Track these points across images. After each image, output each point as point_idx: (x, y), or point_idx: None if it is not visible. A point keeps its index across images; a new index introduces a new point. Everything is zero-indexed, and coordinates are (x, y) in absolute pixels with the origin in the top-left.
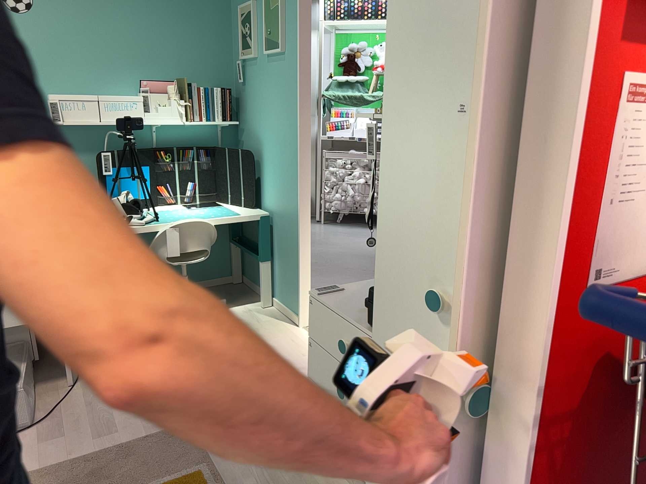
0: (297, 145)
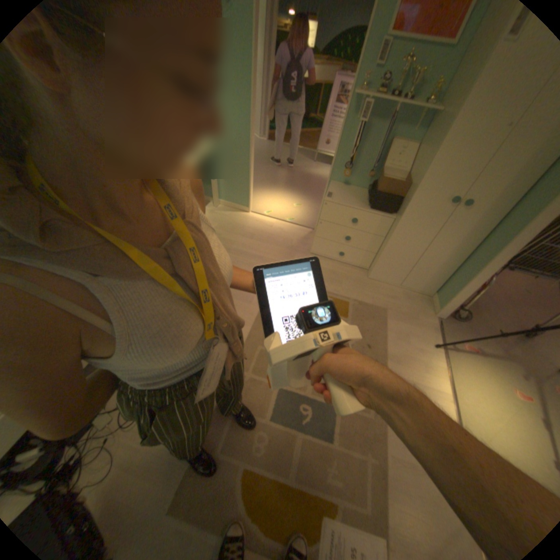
0: (248, 95)
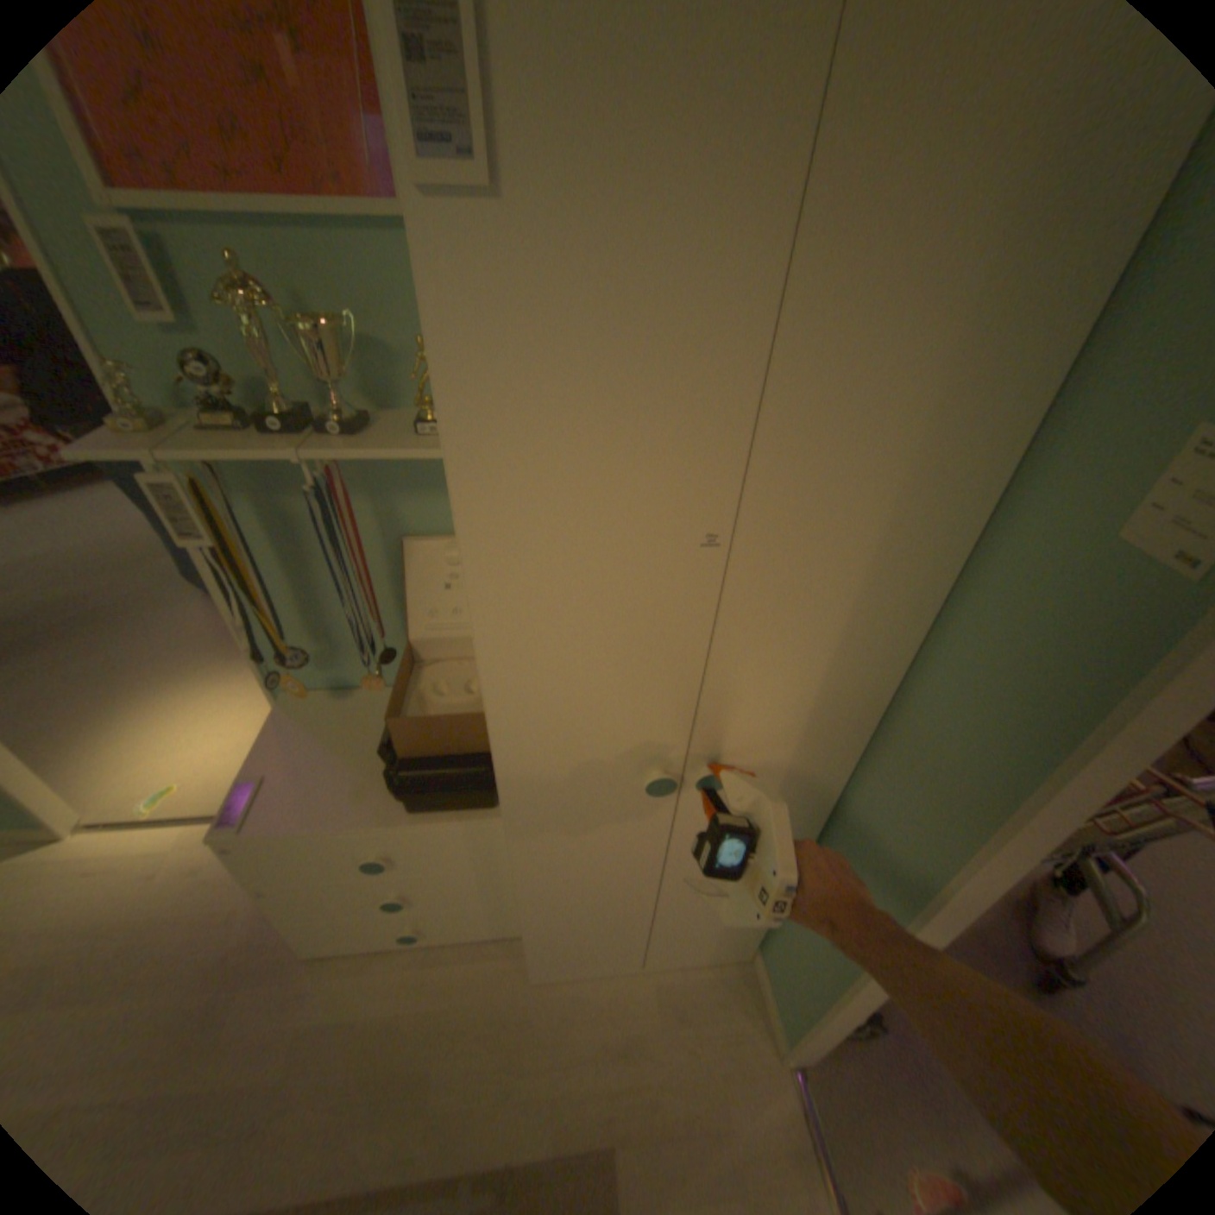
0: None
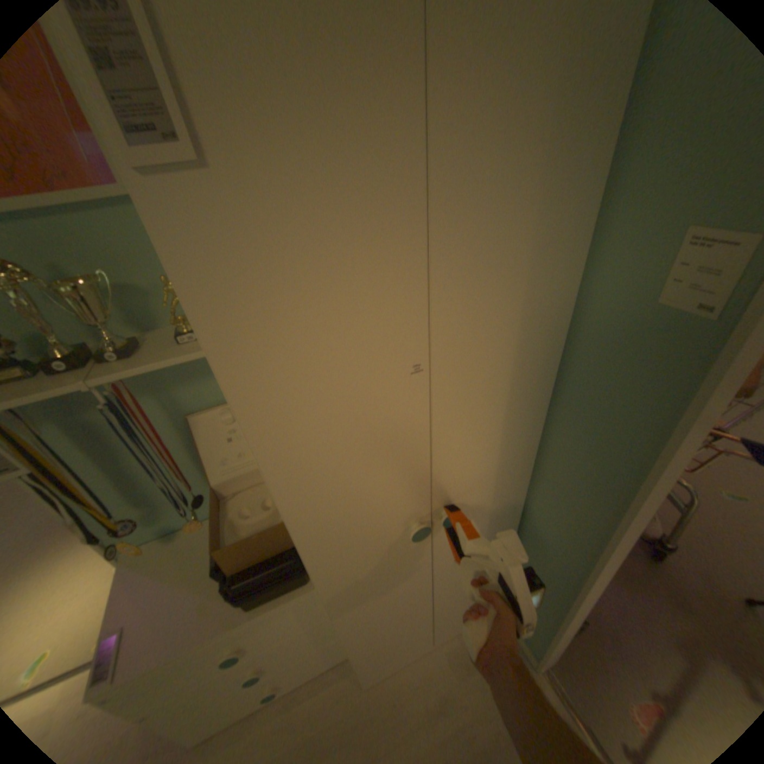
0: None
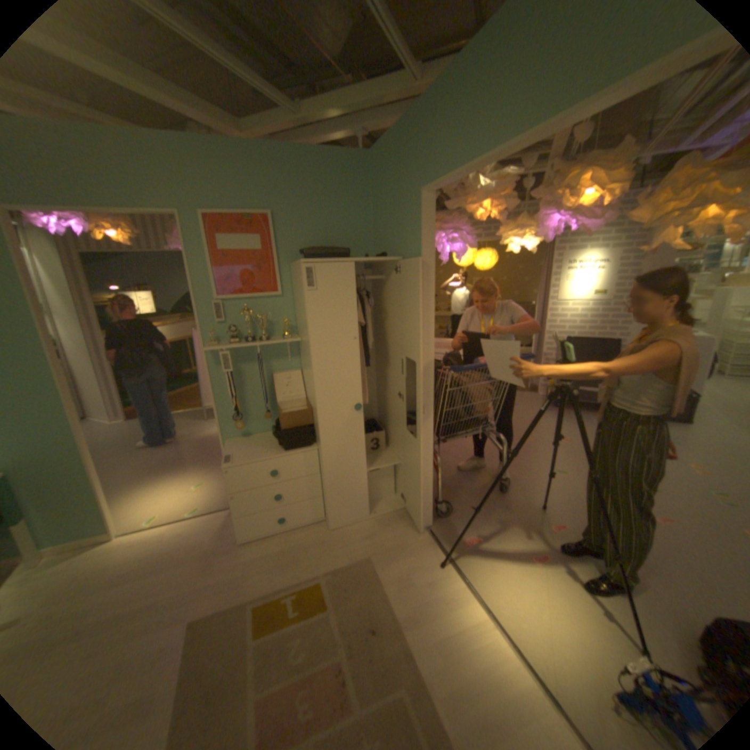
0: (56, 390)
